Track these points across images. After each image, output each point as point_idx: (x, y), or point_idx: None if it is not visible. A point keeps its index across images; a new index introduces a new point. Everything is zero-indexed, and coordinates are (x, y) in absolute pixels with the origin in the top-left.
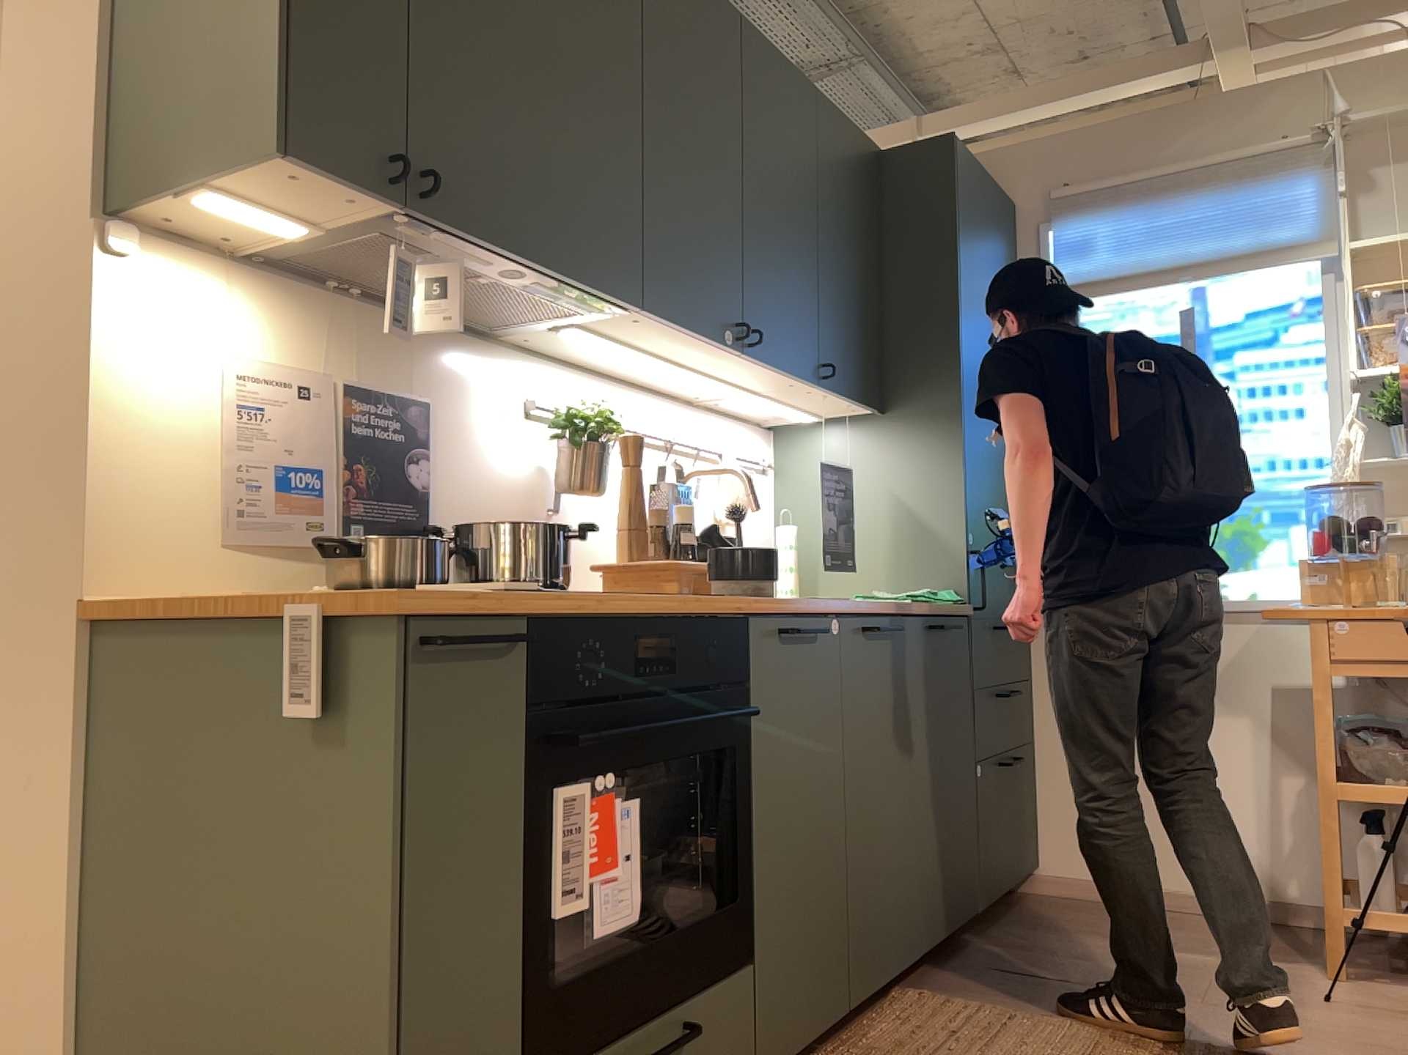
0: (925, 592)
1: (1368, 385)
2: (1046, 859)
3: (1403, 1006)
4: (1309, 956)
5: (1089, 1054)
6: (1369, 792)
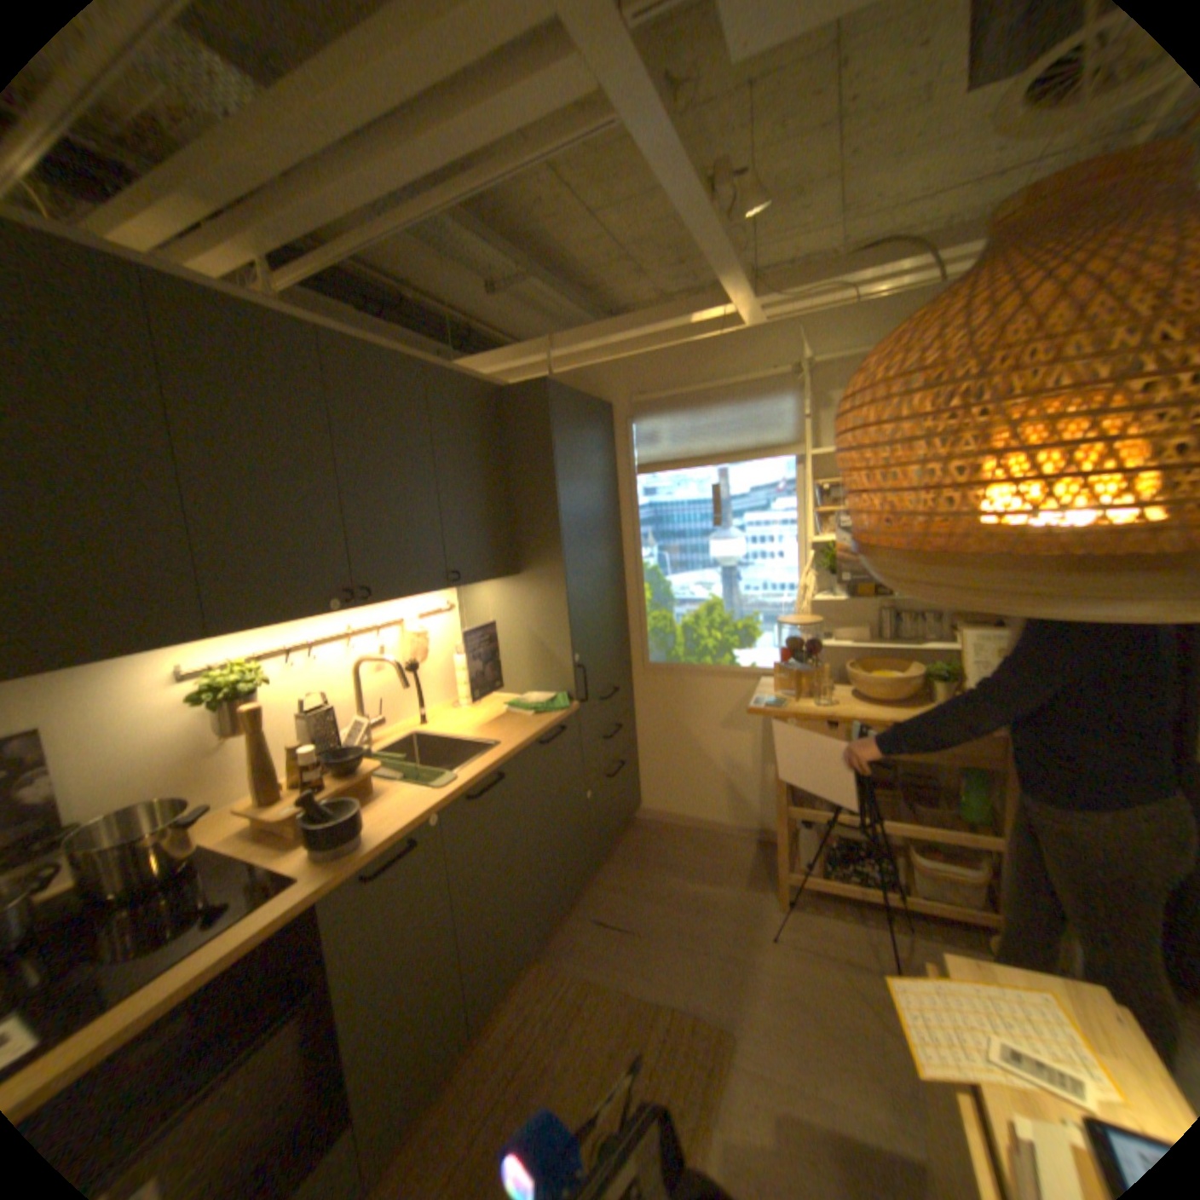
0: (544, 701)
1: (822, 539)
2: (643, 802)
3: (814, 944)
4: (772, 884)
5: (619, 1044)
6: (804, 817)
